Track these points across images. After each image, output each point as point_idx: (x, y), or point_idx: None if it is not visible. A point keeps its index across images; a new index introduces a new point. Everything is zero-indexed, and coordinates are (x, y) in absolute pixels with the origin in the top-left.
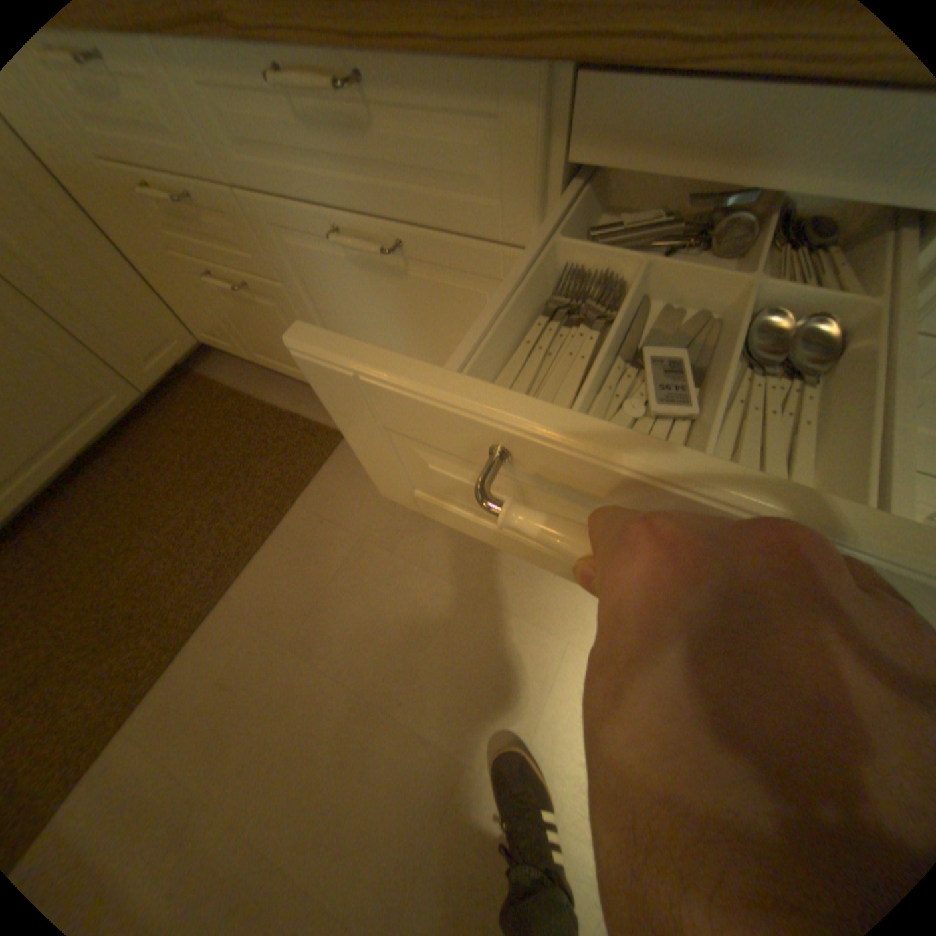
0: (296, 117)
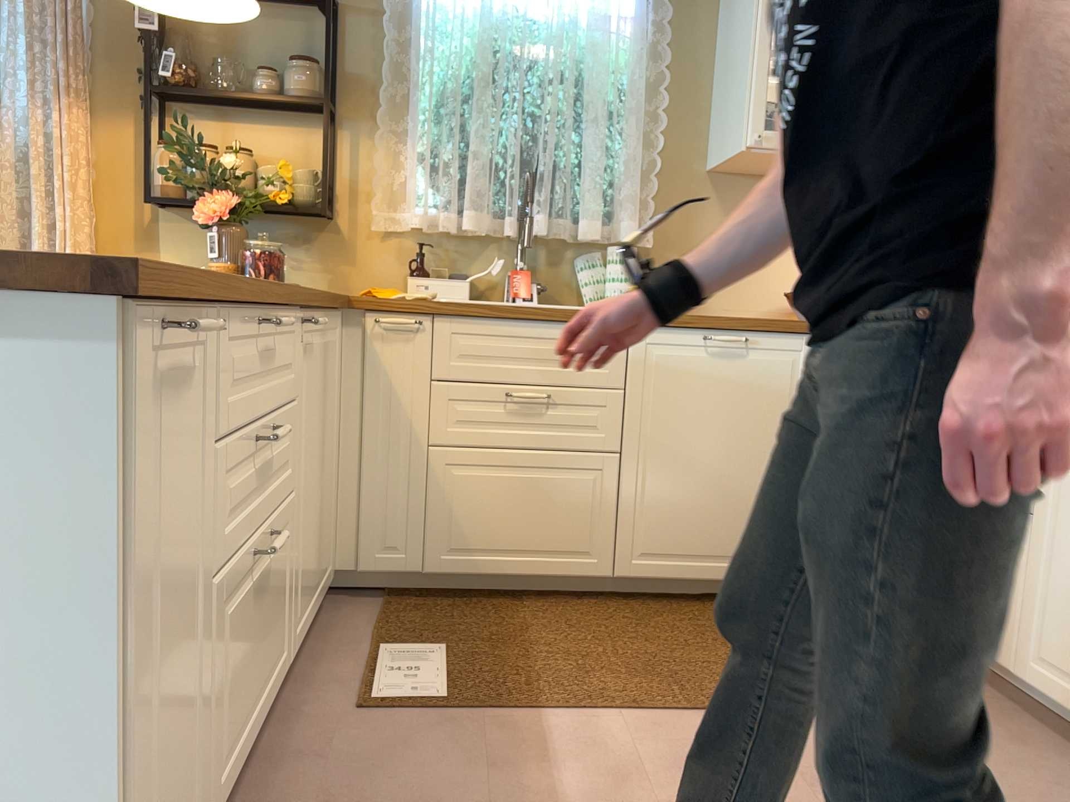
0: None
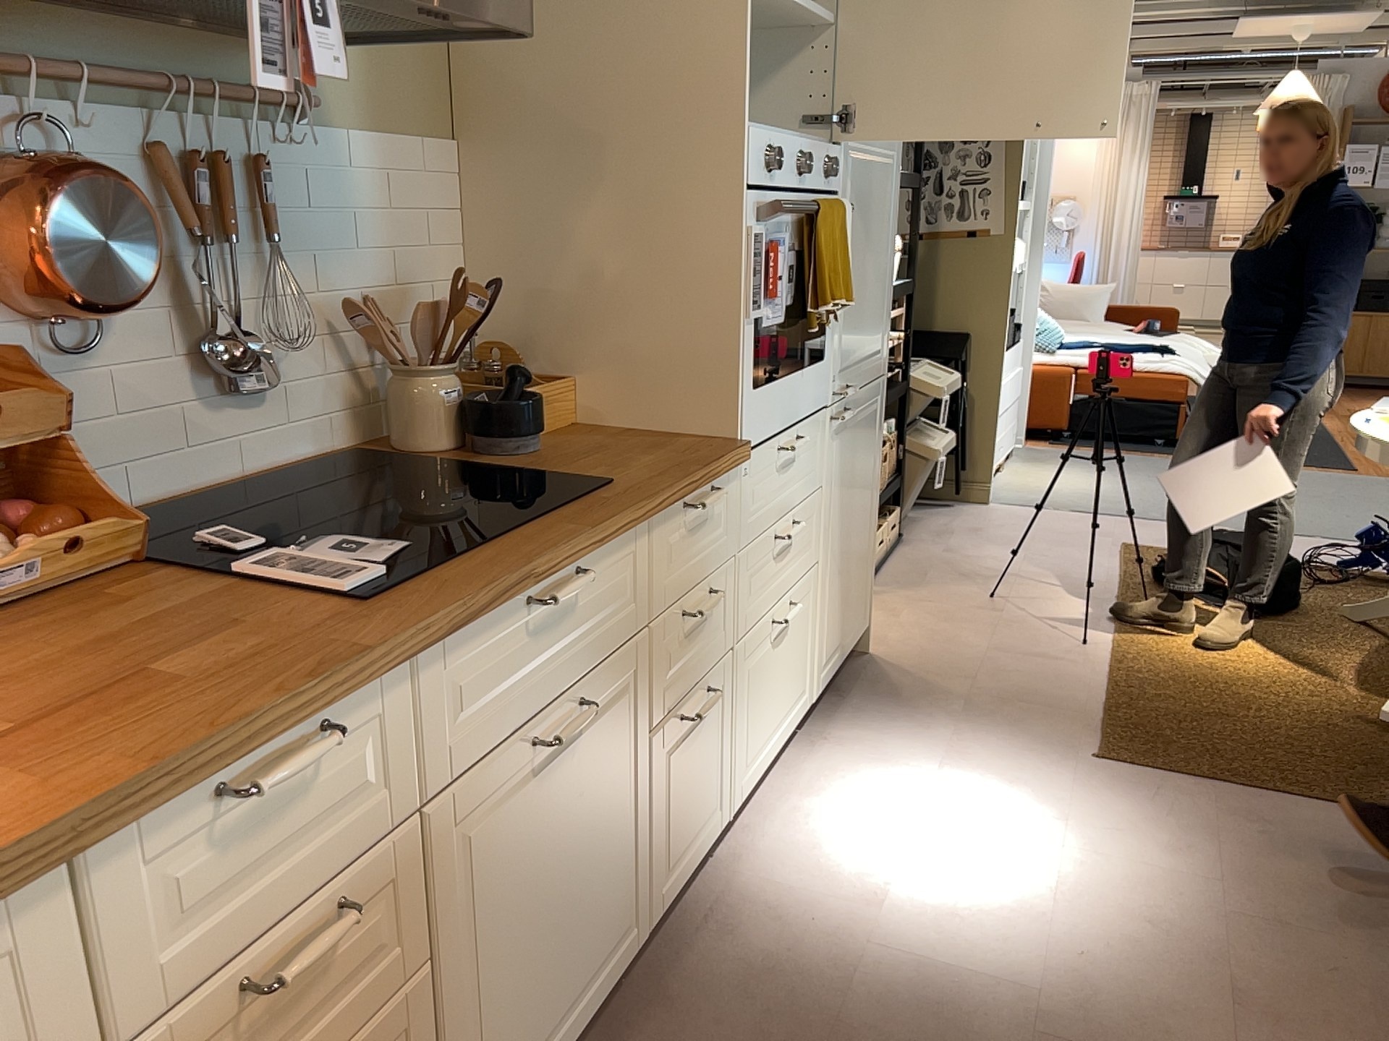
0: (527, 634)
